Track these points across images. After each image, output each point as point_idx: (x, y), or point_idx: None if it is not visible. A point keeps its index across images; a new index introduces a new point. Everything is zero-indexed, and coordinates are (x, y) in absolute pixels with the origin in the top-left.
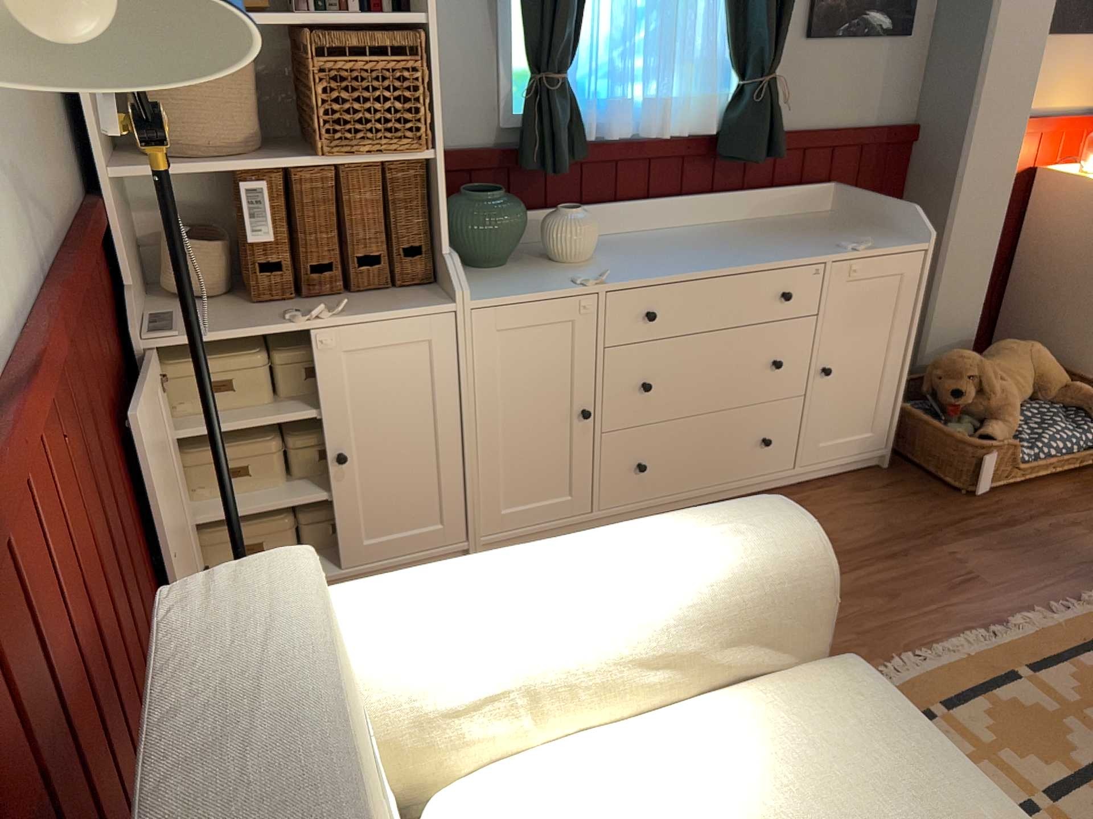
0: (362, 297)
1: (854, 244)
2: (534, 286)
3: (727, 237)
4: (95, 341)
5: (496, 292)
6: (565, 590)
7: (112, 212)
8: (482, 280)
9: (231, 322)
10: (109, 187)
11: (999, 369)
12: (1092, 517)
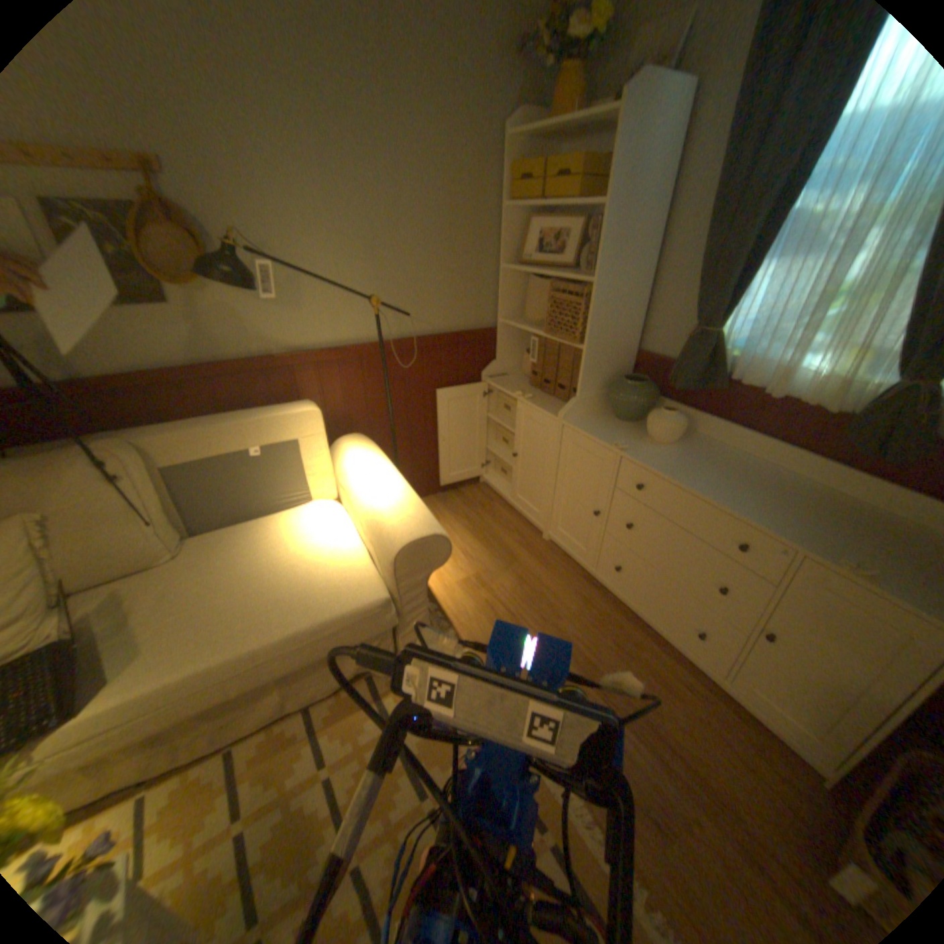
0: (552, 400)
1: (853, 563)
2: (599, 433)
3: (795, 495)
4: (443, 366)
5: (582, 425)
6: (369, 483)
7: (499, 333)
8: (597, 420)
9: (509, 385)
10: (500, 324)
11: None
12: None
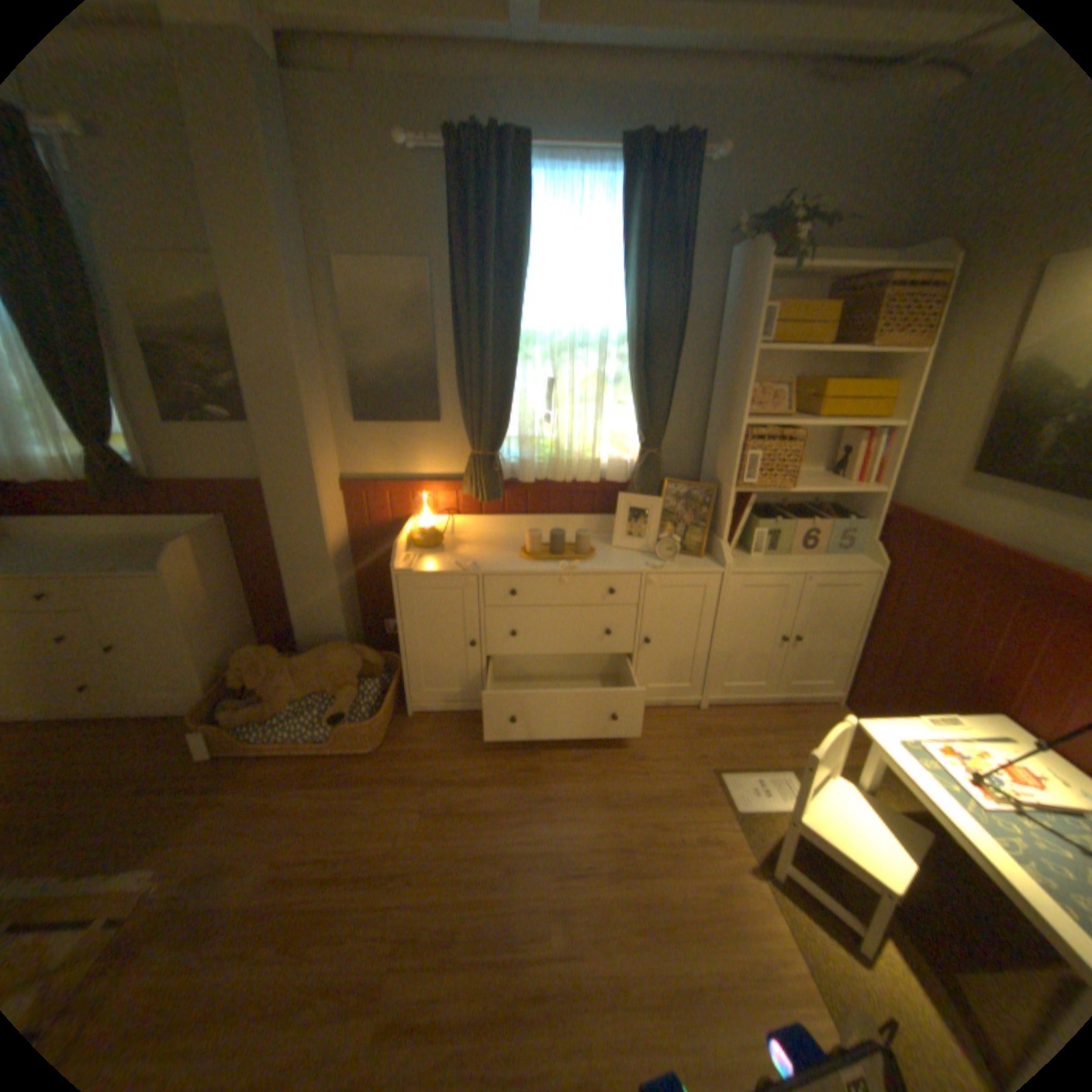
0: None
1: (99, 569)
2: None
3: (86, 550)
4: None
5: None
6: None
7: None
8: None
9: None
10: None
11: (290, 667)
12: (242, 804)
